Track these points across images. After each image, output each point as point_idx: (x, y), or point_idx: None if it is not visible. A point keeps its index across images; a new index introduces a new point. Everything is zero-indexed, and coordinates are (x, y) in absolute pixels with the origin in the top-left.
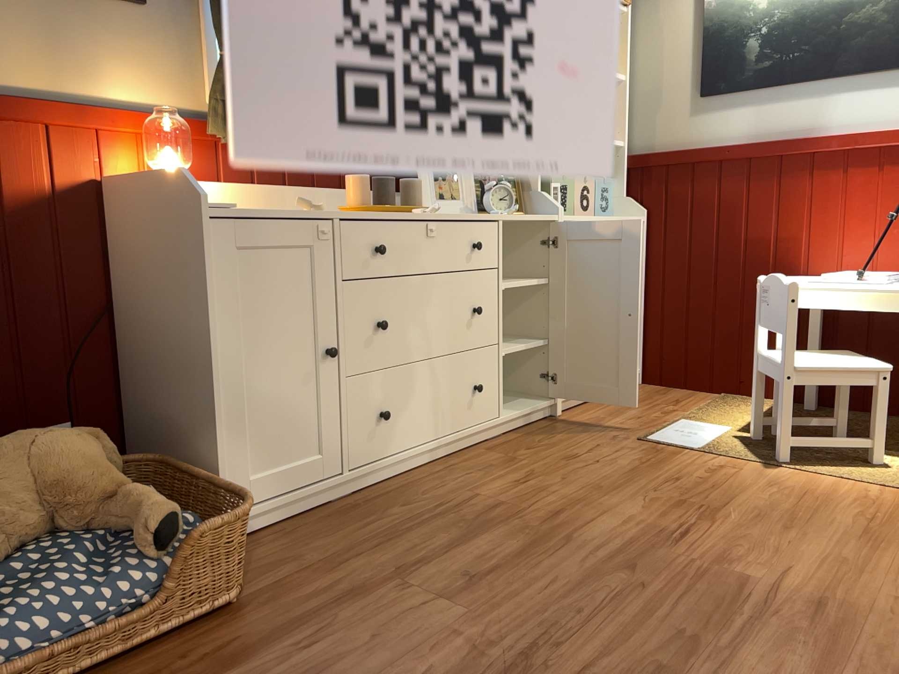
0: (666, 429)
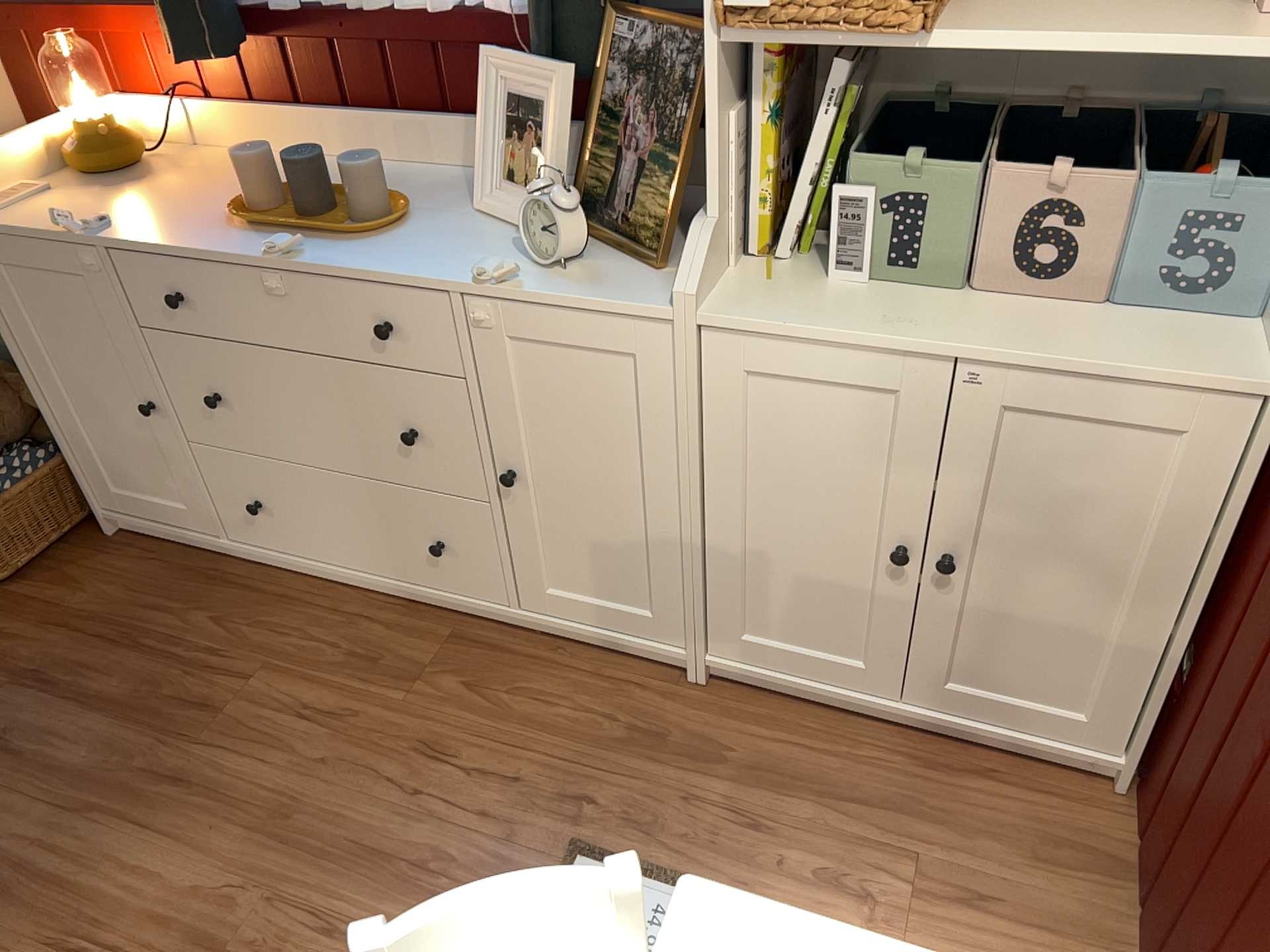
0: None
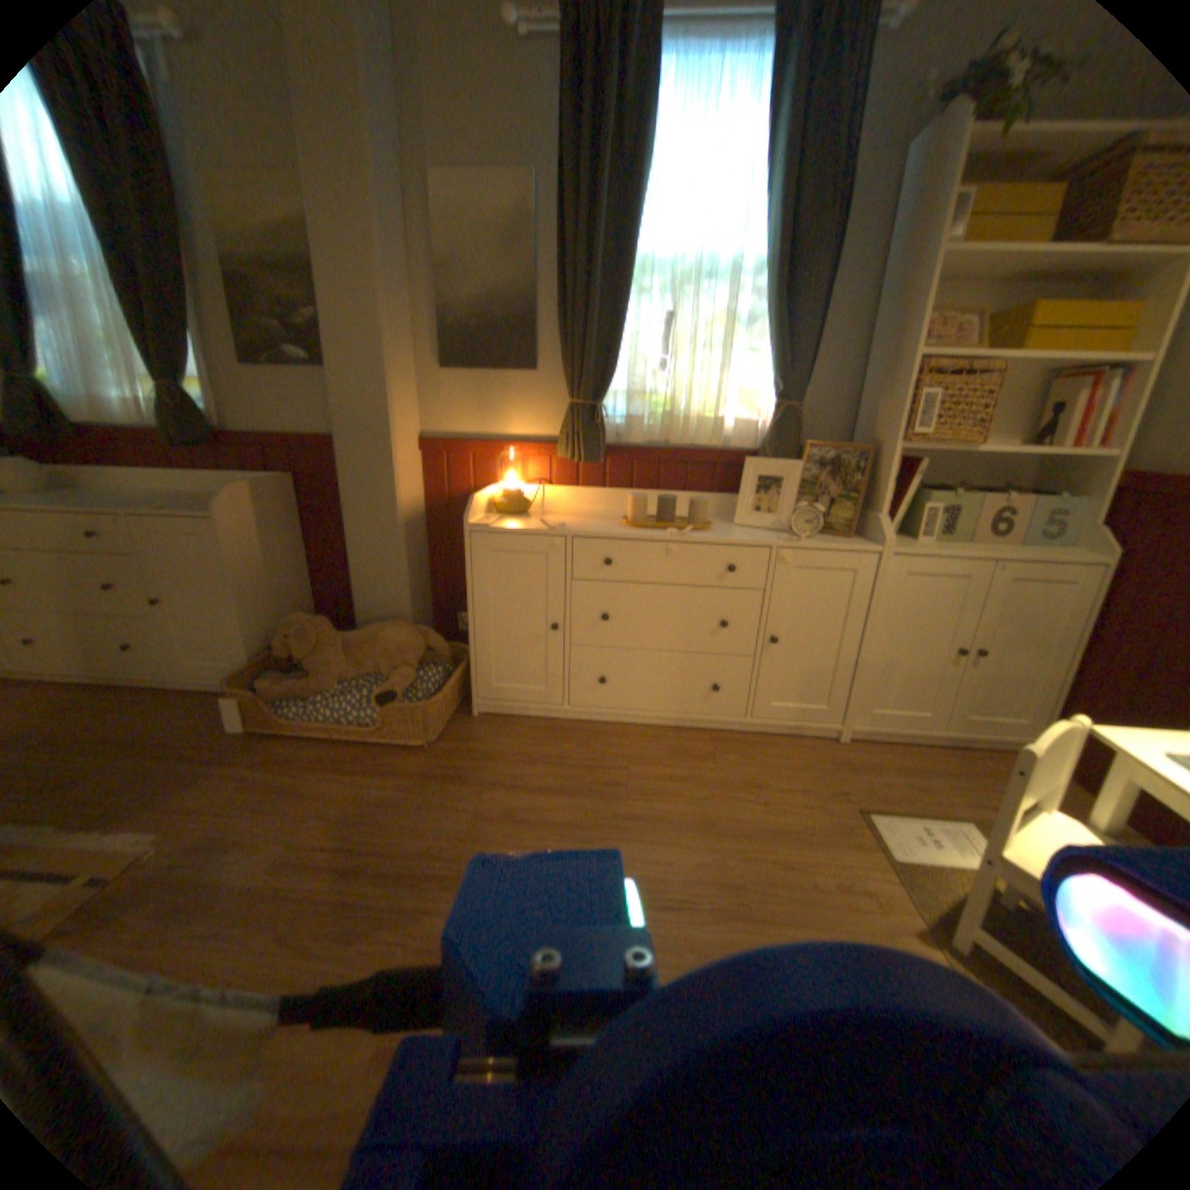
0: (920, 822)
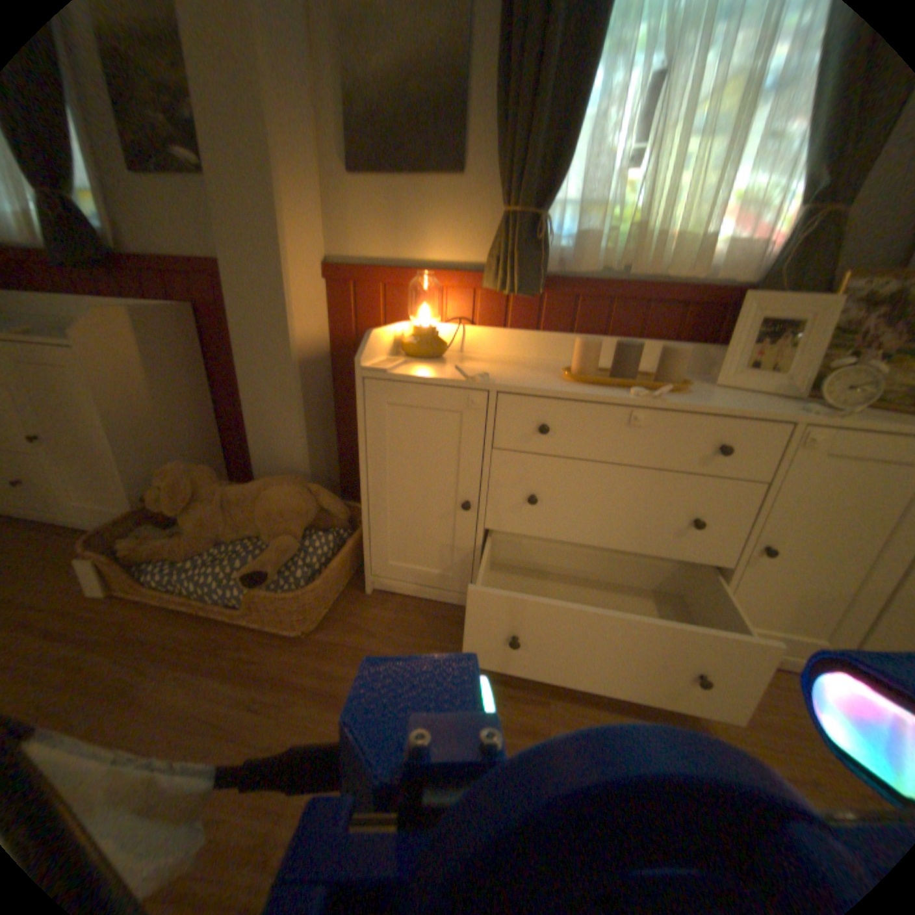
0: None
